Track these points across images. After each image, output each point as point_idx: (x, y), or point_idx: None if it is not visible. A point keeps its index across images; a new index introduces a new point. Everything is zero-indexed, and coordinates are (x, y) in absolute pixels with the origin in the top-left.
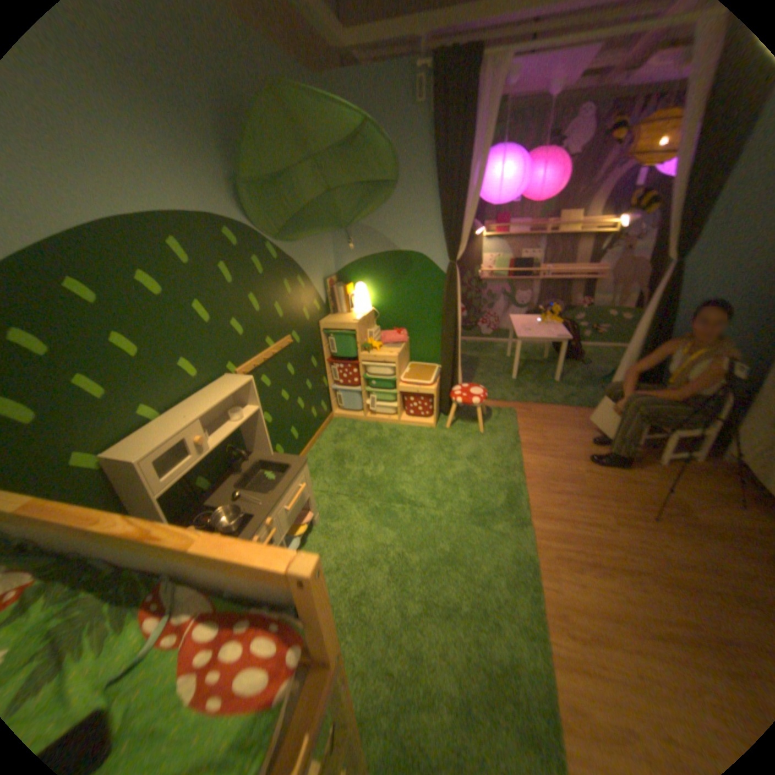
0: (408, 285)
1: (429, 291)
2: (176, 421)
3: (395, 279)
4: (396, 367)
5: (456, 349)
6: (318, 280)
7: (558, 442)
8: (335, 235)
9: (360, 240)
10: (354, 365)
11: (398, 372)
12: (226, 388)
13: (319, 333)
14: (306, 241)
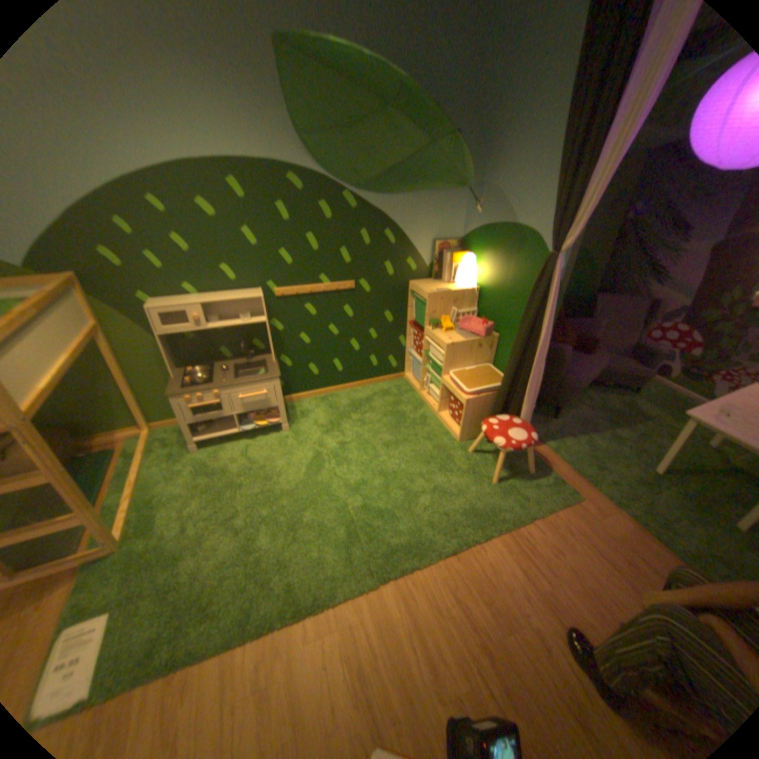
0: (515, 271)
1: (533, 287)
2: (191, 301)
3: (506, 260)
4: (445, 357)
5: (528, 374)
6: (424, 240)
7: (569, 577)
8: (471, 194)
9: (488, 205)
10: (420, 337)
11: (446, 363)
12: (240, 297)
13: (407, 294)
14: (414, 196)
